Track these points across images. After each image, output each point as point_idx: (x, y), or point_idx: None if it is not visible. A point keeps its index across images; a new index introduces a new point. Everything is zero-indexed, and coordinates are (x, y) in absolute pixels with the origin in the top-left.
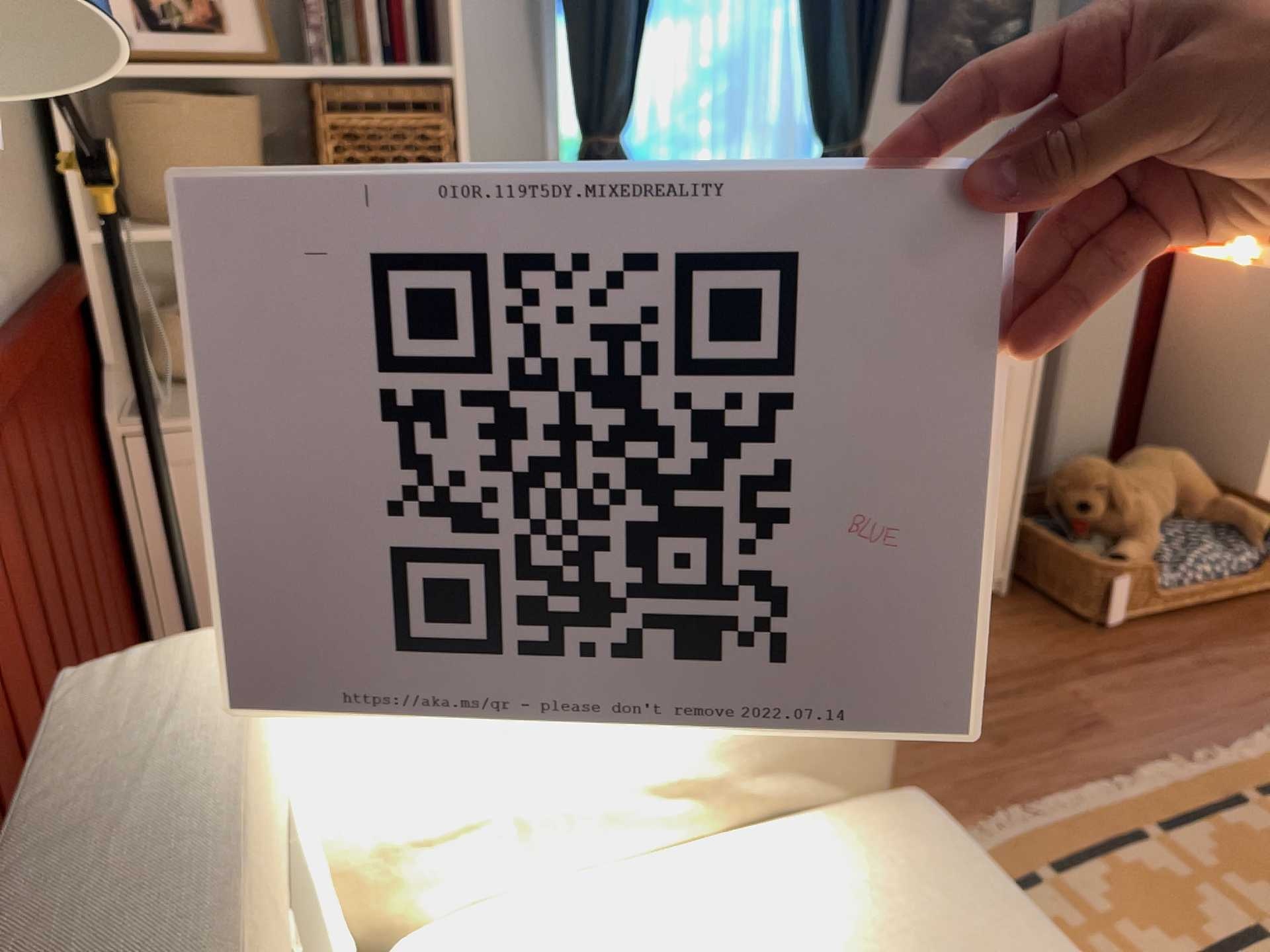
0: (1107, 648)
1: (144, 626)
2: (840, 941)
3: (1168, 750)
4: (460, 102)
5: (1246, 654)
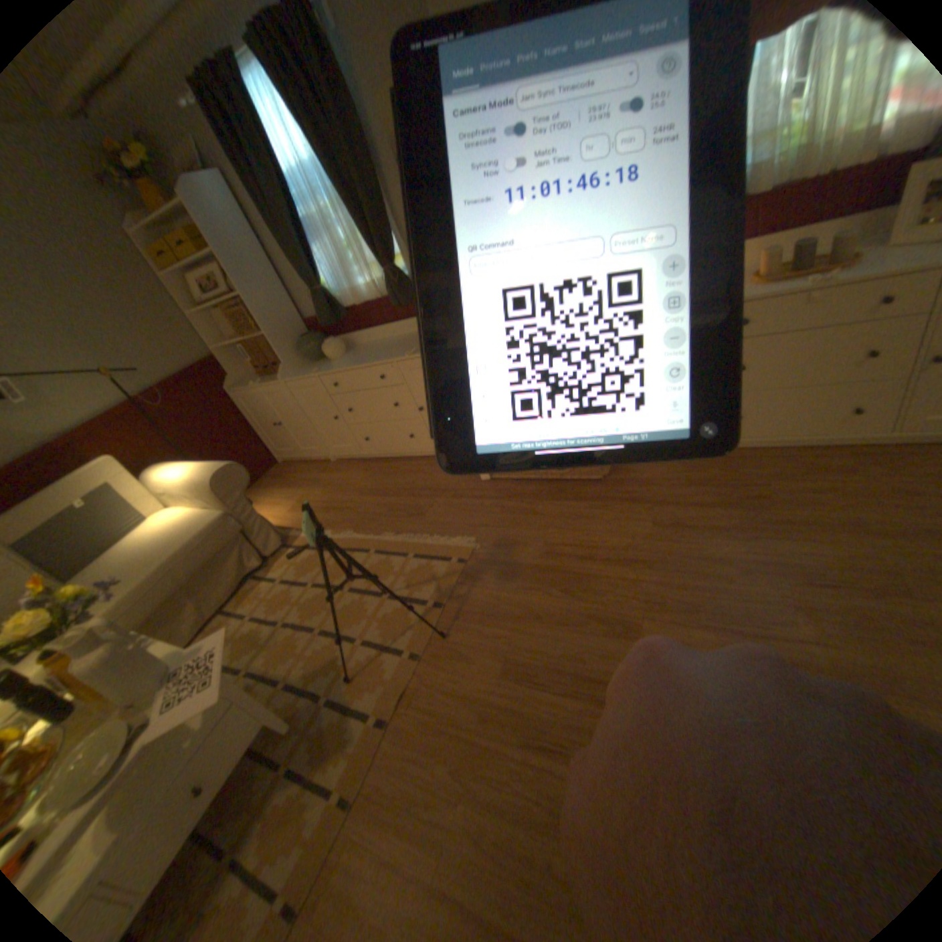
0: (475, 486)
1: (254, 430)
2: (169, 530)
3: (422, 528)
4: (243, 298)
5: (516, 503)
